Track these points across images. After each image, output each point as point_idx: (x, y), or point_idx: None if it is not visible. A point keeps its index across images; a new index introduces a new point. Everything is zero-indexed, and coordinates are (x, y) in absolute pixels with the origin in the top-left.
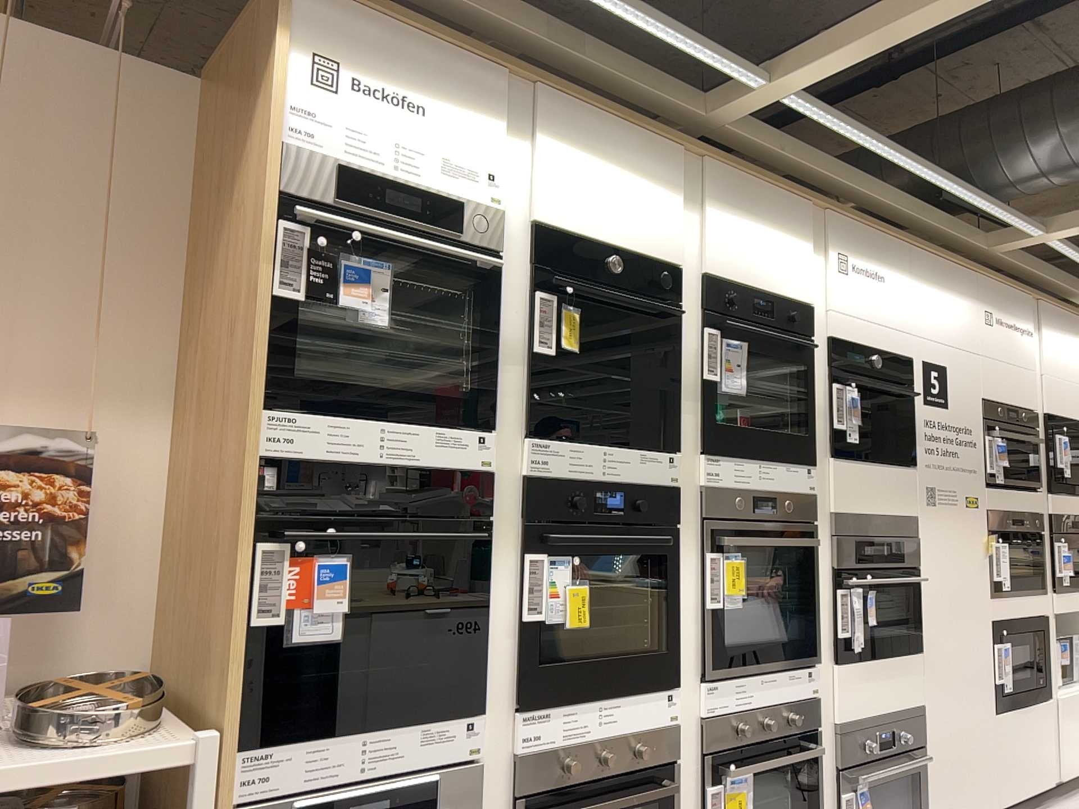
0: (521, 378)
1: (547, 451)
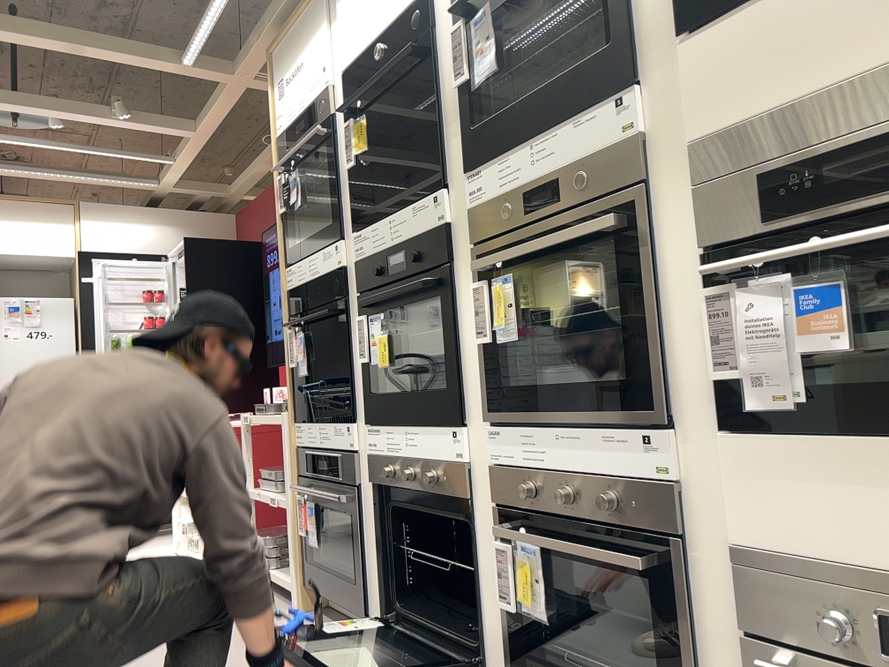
0: (350, 192)
1: (359, 240)
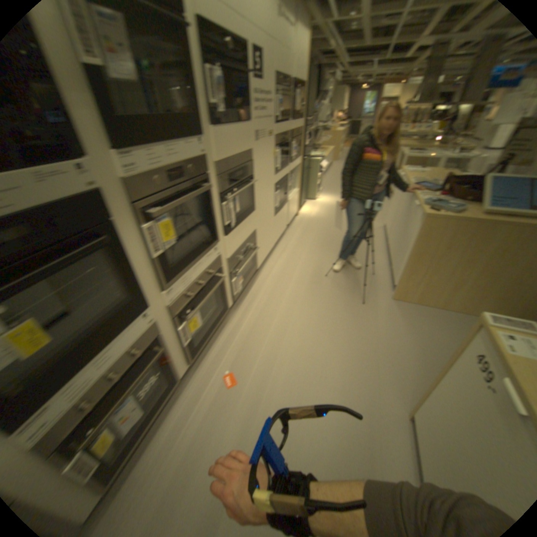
0: None
1: None
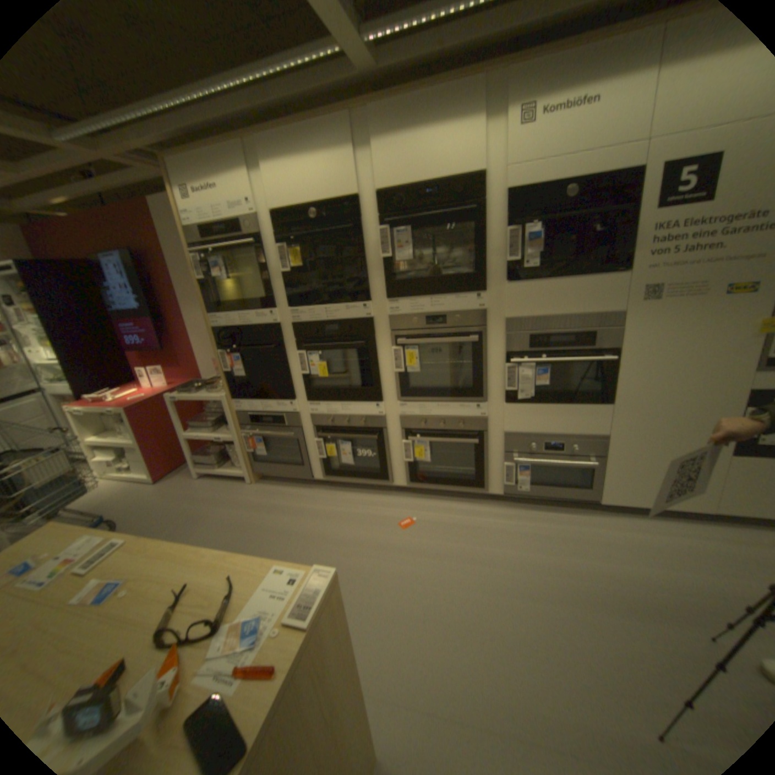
0: (281, 285)
1: (297, 315)
